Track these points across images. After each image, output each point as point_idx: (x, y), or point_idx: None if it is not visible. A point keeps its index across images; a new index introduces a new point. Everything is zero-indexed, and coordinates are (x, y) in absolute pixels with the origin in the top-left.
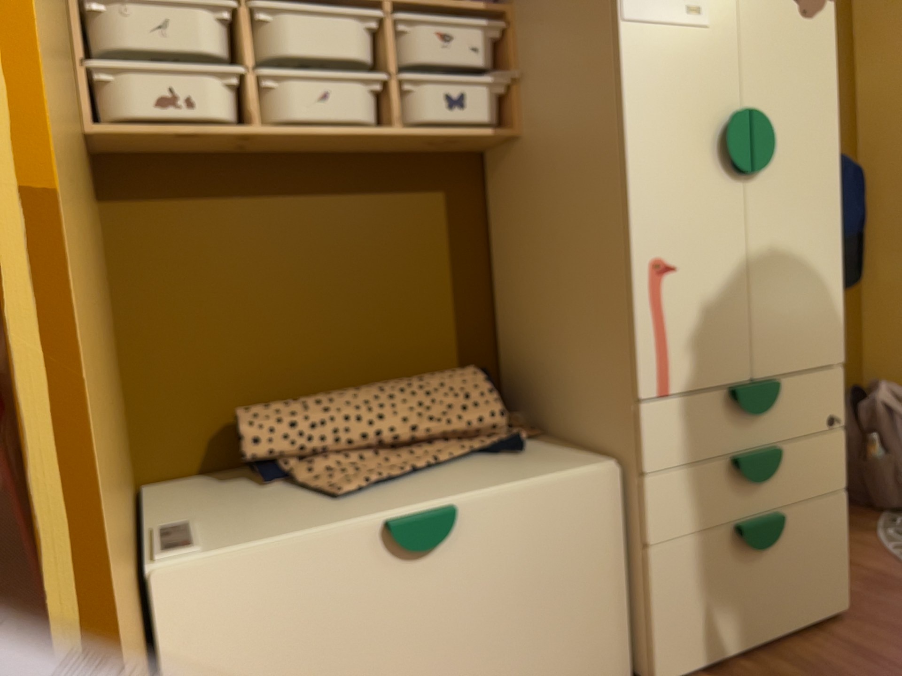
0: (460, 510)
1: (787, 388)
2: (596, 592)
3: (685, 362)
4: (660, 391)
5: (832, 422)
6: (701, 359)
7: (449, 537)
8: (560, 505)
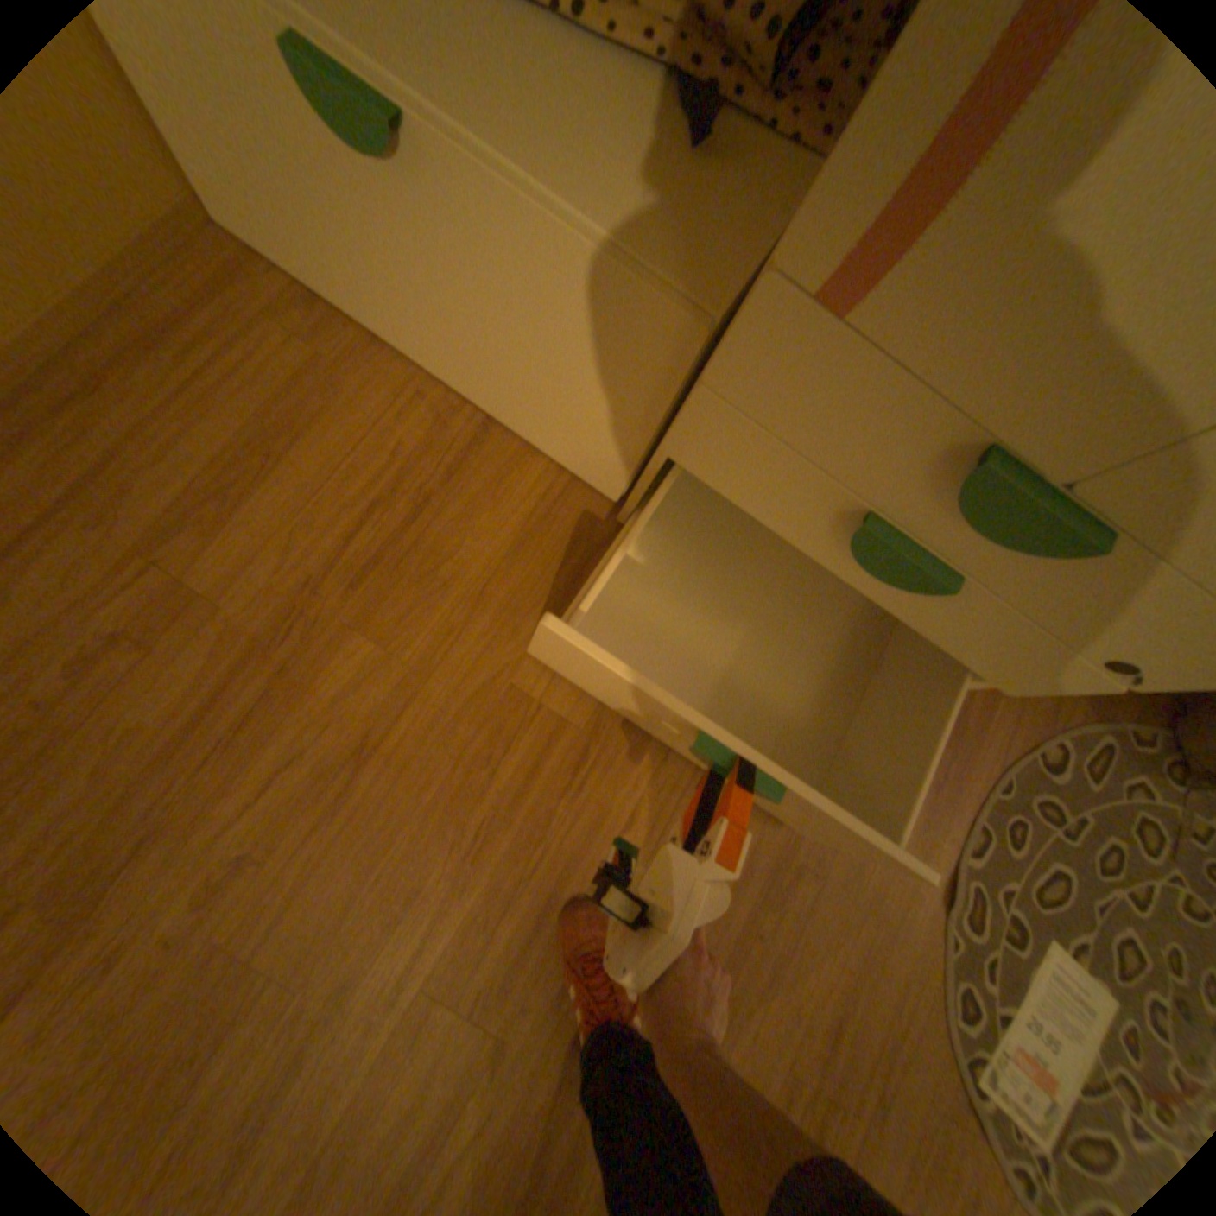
0: (413, 127)
1: (1118, 567)
2: (602, 415)
3: (953, 289)
4: (830, 286)
5: (1117, 666)
6: (1000, 325)
7: (403, 158)
8: (583, 282)
